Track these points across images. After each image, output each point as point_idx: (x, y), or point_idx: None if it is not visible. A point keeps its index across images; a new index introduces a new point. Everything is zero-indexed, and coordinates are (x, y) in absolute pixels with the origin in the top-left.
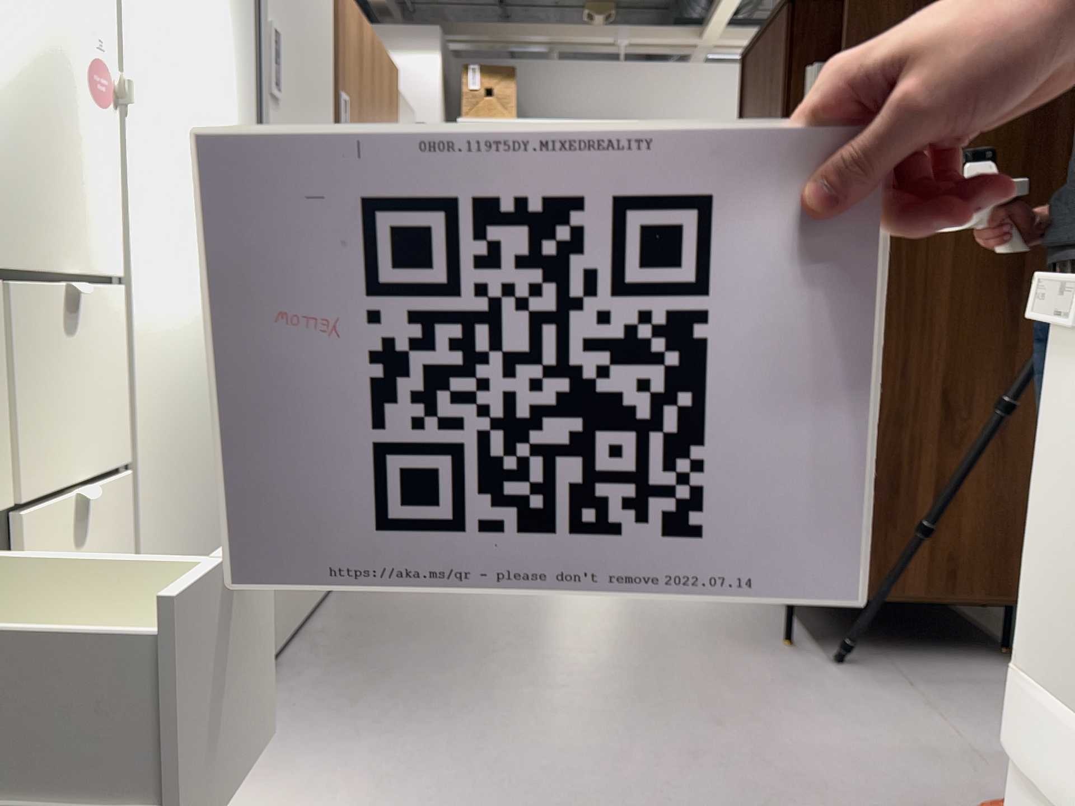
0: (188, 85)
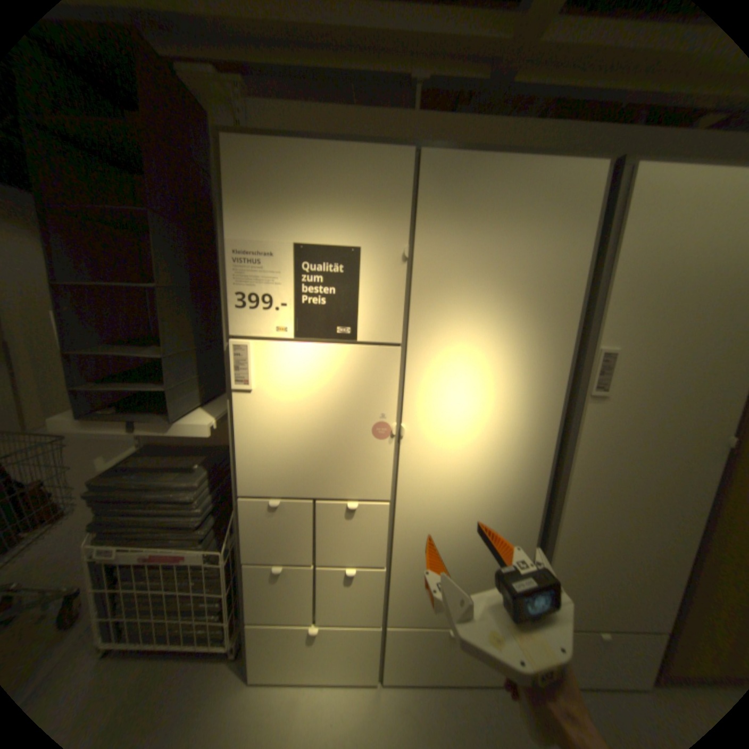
0: (473, 414)
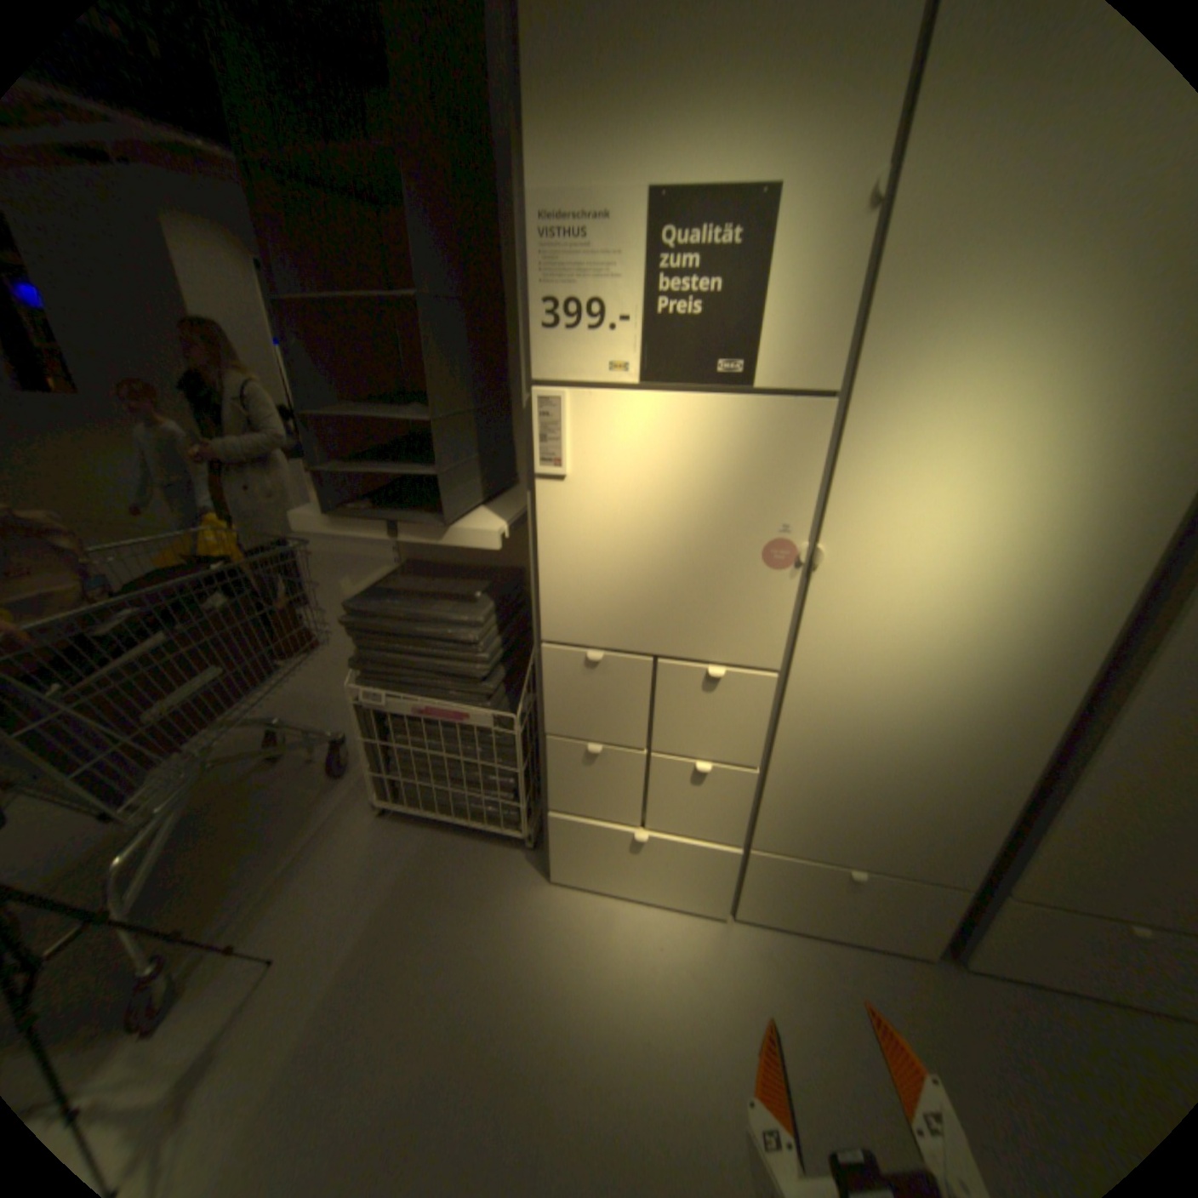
0: (966, 533)
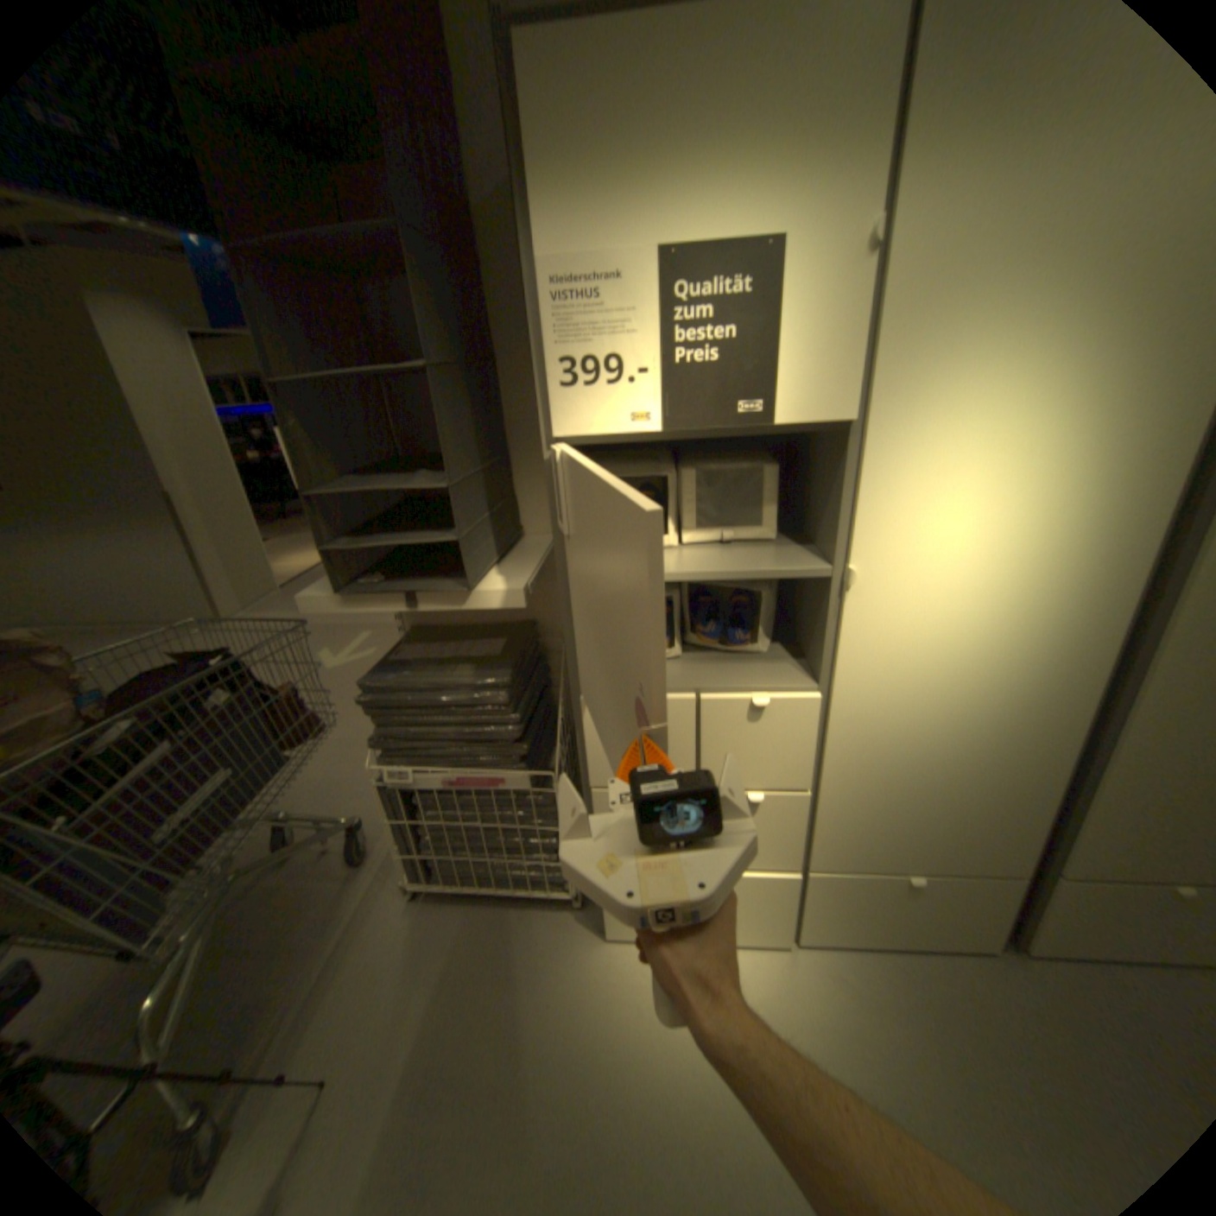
0: (986, 538)
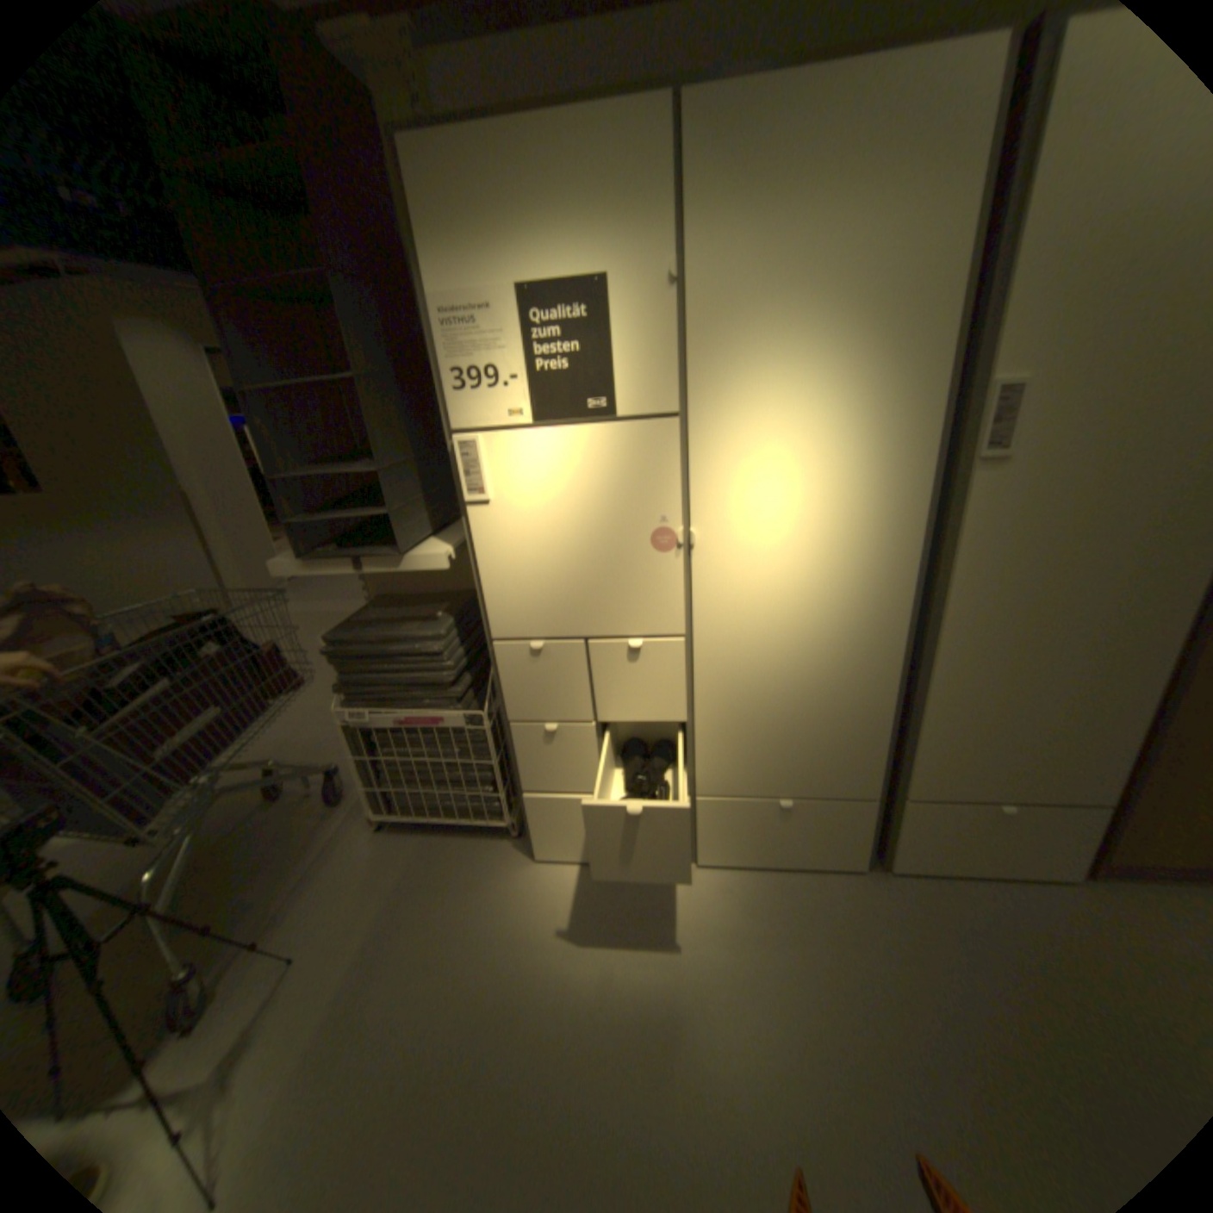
0: (793, 505)
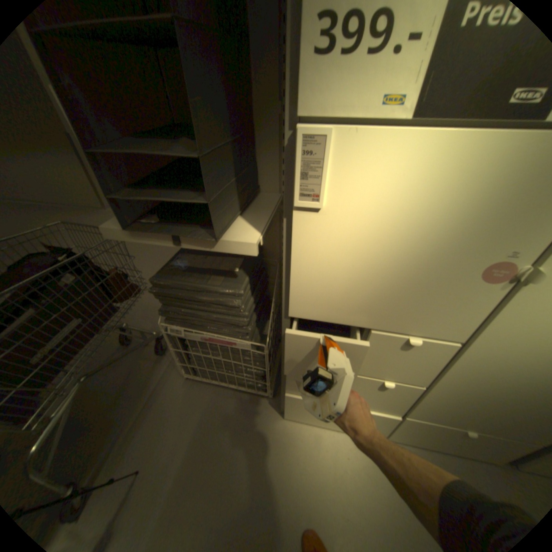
0: None
